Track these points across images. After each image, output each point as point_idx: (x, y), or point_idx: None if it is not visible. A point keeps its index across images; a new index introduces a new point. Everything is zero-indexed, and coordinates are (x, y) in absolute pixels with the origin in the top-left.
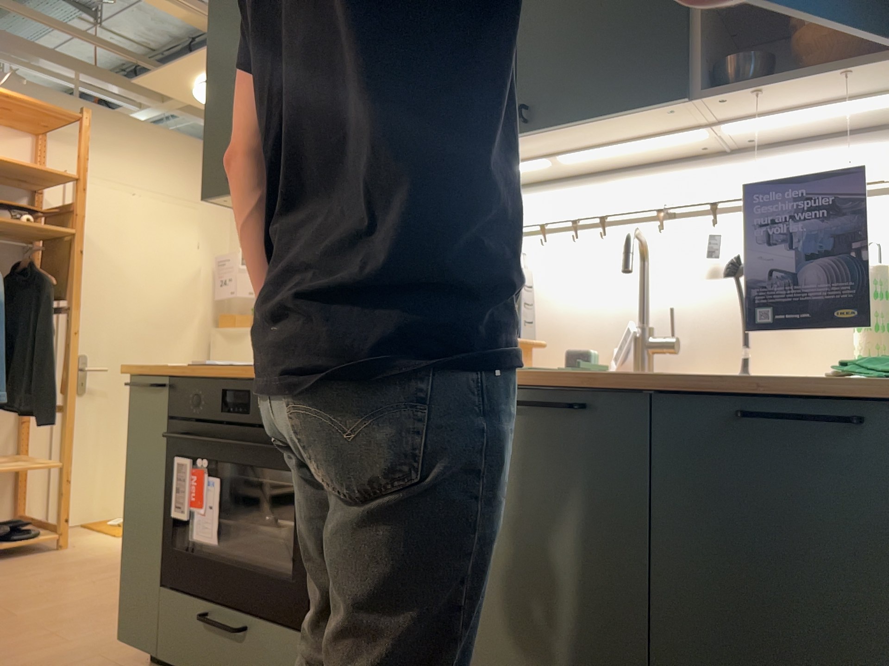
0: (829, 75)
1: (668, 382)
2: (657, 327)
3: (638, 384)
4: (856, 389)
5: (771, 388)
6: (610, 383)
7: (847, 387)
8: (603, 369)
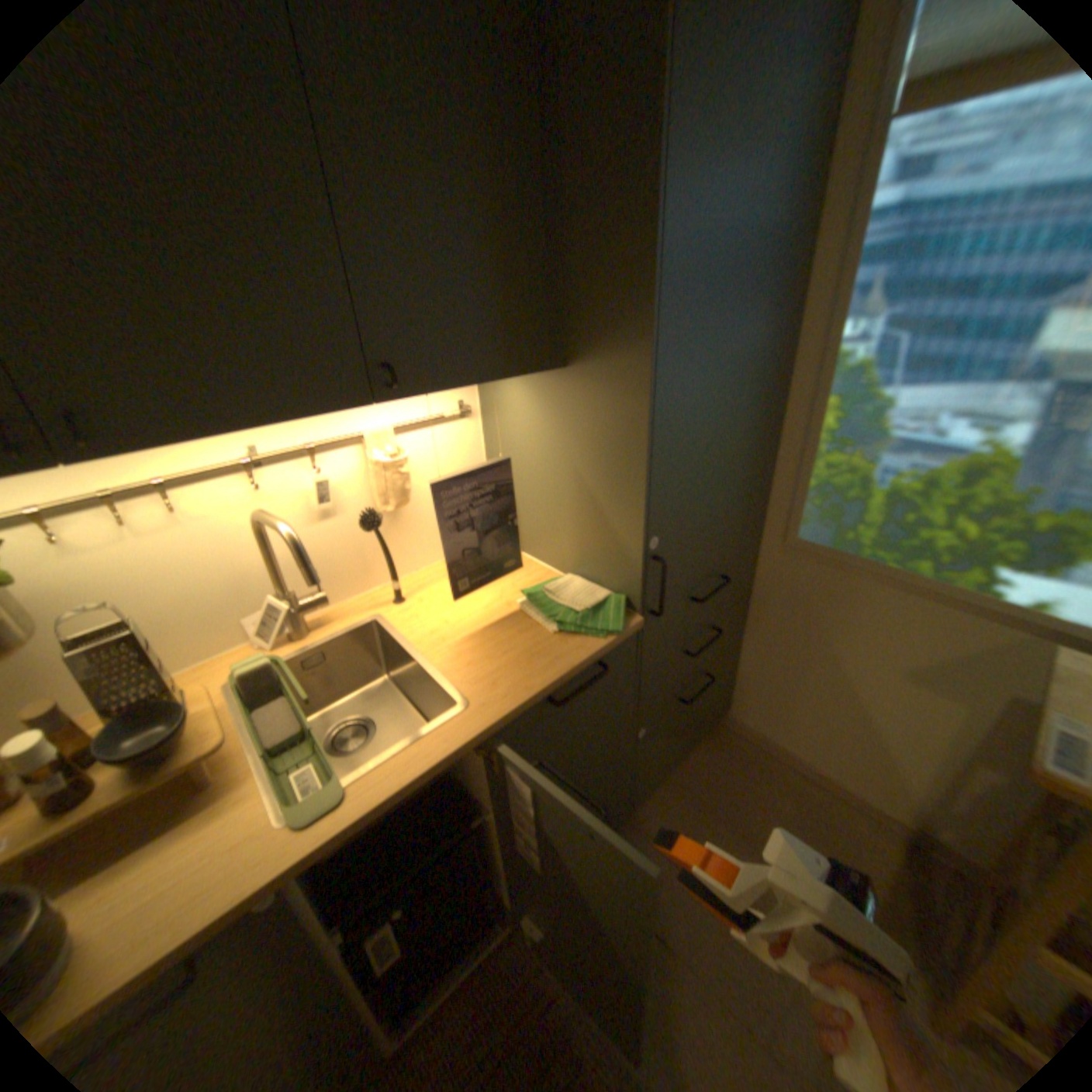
0: (485, 379)
1: (510, 718)
2: (293, 587)
3: (487, 734)
4: (592, 649)
5: (565, 679)
6: (465, 749)
7: (598, 656)
8: (286, 669)
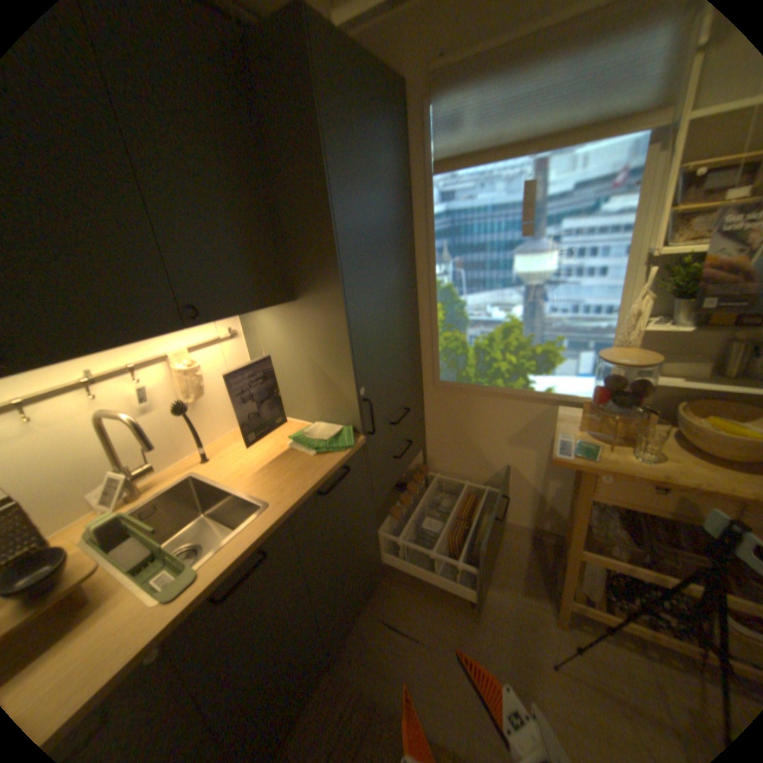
0: (249, 310)
1: (296, 506)
2: (125, 463)
3: (284, 518)
4: (338, 459)
5: (325, 478)
6: (271, 529)
7: (343, 462)
8: (129, 519)
